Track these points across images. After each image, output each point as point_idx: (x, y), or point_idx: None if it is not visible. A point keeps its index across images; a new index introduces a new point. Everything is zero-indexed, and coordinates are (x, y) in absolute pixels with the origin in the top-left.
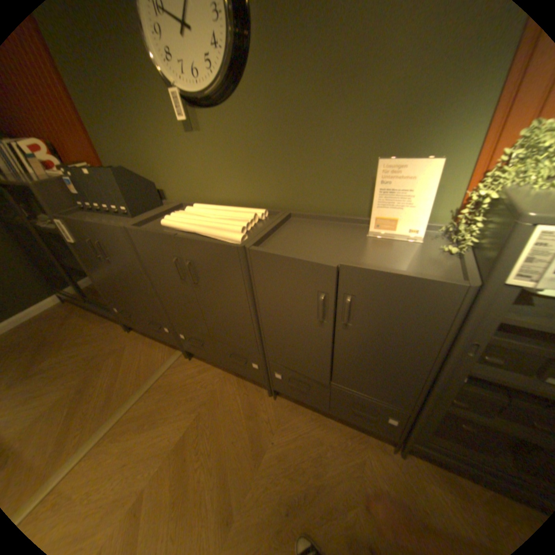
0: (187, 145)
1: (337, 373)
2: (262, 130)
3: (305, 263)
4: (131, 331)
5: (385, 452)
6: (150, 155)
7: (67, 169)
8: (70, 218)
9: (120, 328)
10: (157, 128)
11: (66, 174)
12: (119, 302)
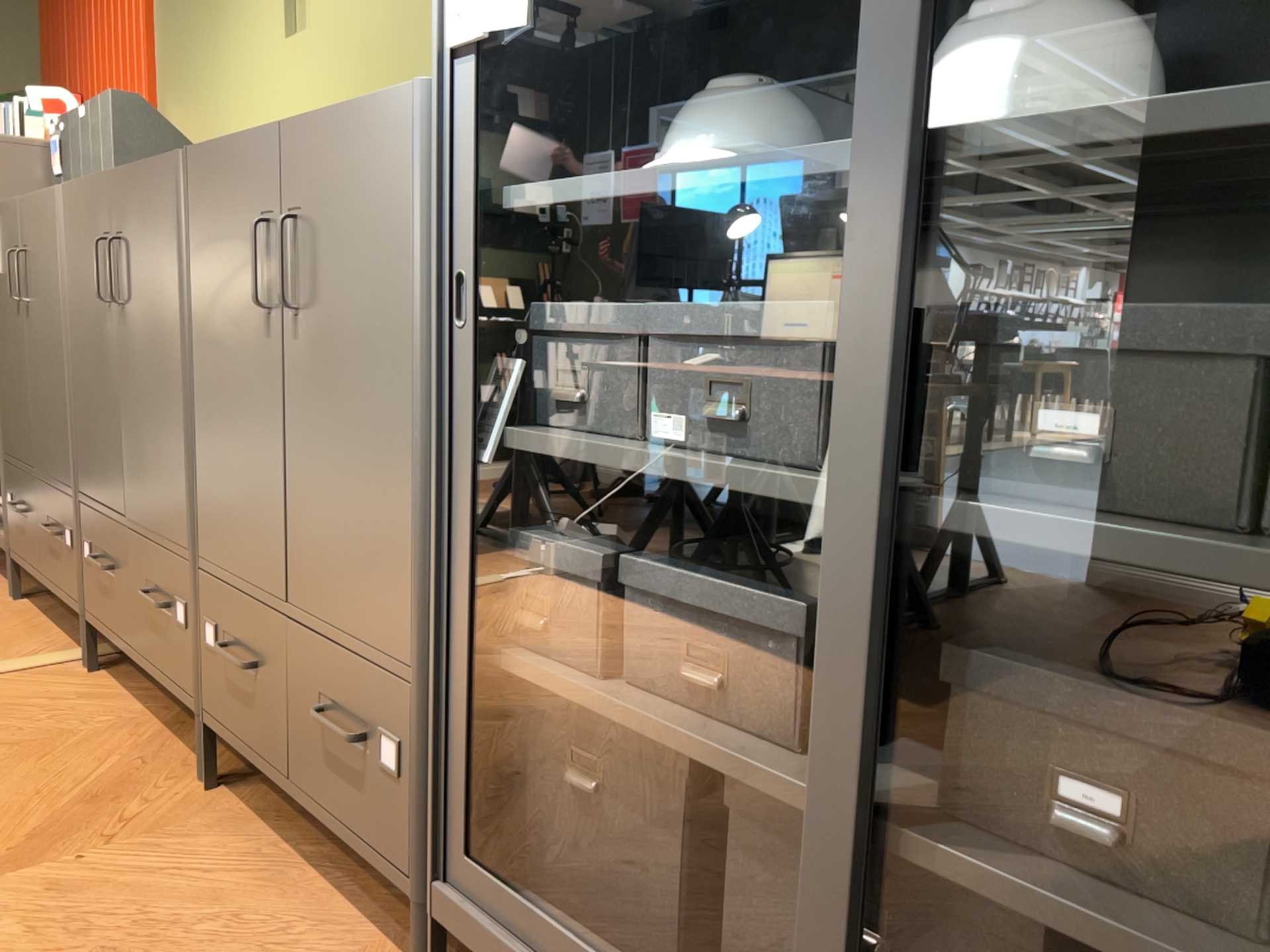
0: (285, 69)
1: (294, 543)
2: (389, 4)
3: (245, 145)
4: (24, 600)
5: None
6: (230, 108)
7: (64, 118)
8: (8, 203)
9: (8, 590)
10: (251, 43)
11: (60, 131)
12: (20, 460)
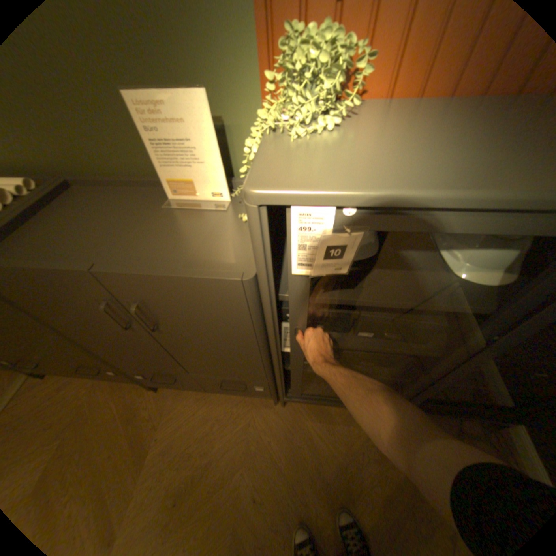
0: None
1: (187, 366)
2: None
3: (49, 274)
4: None
5: (267, 406)
6: None
7: None
8: None
9: None
10: None
11: None
12: None
